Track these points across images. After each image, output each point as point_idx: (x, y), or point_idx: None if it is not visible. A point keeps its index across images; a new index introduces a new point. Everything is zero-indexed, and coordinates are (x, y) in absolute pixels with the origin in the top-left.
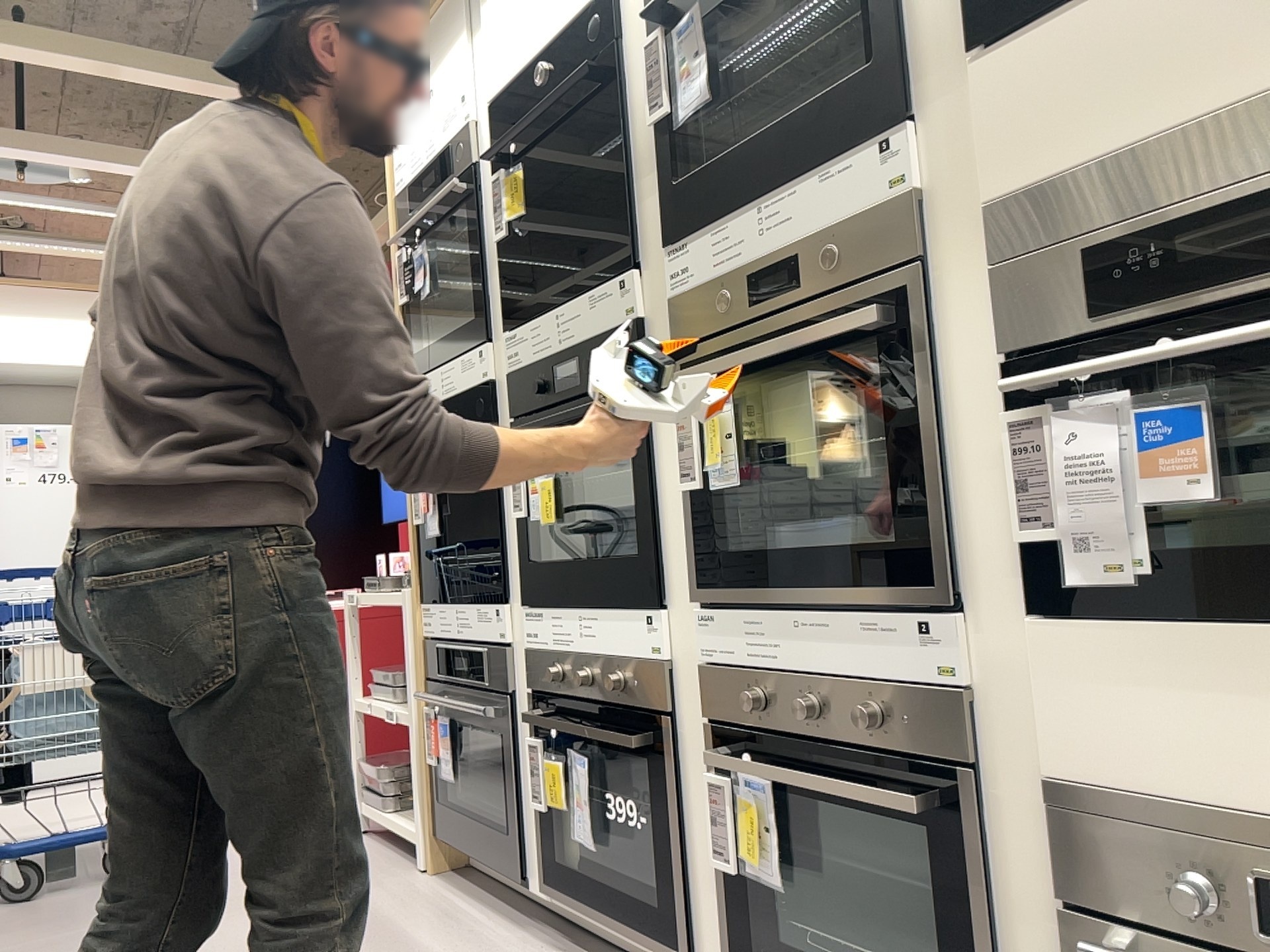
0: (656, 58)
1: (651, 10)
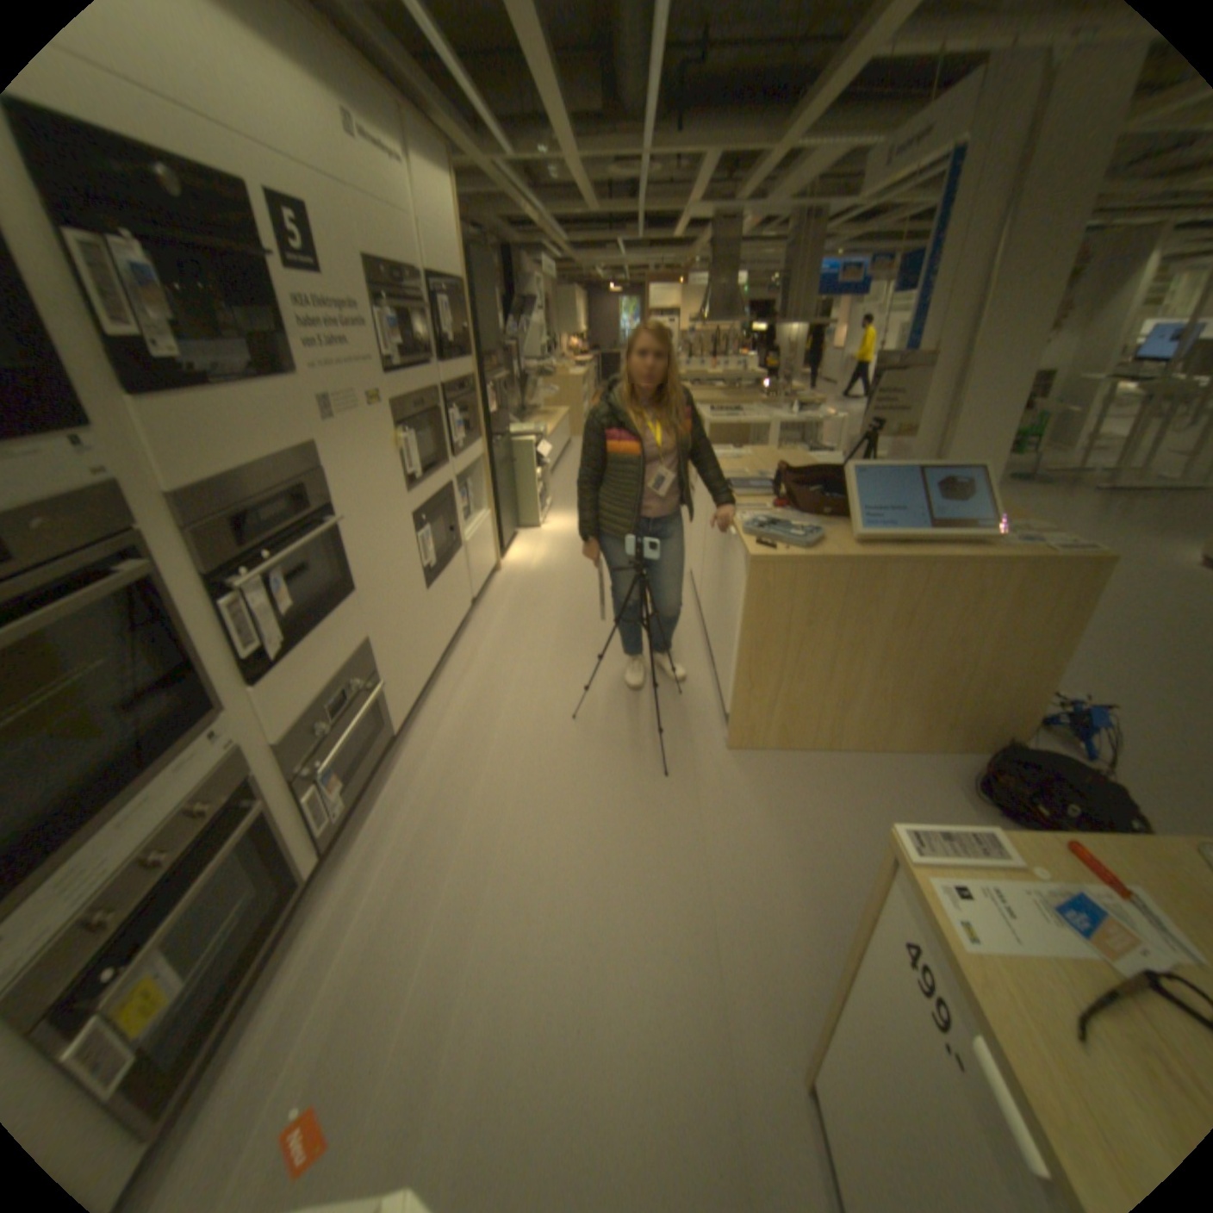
0: None
1: None
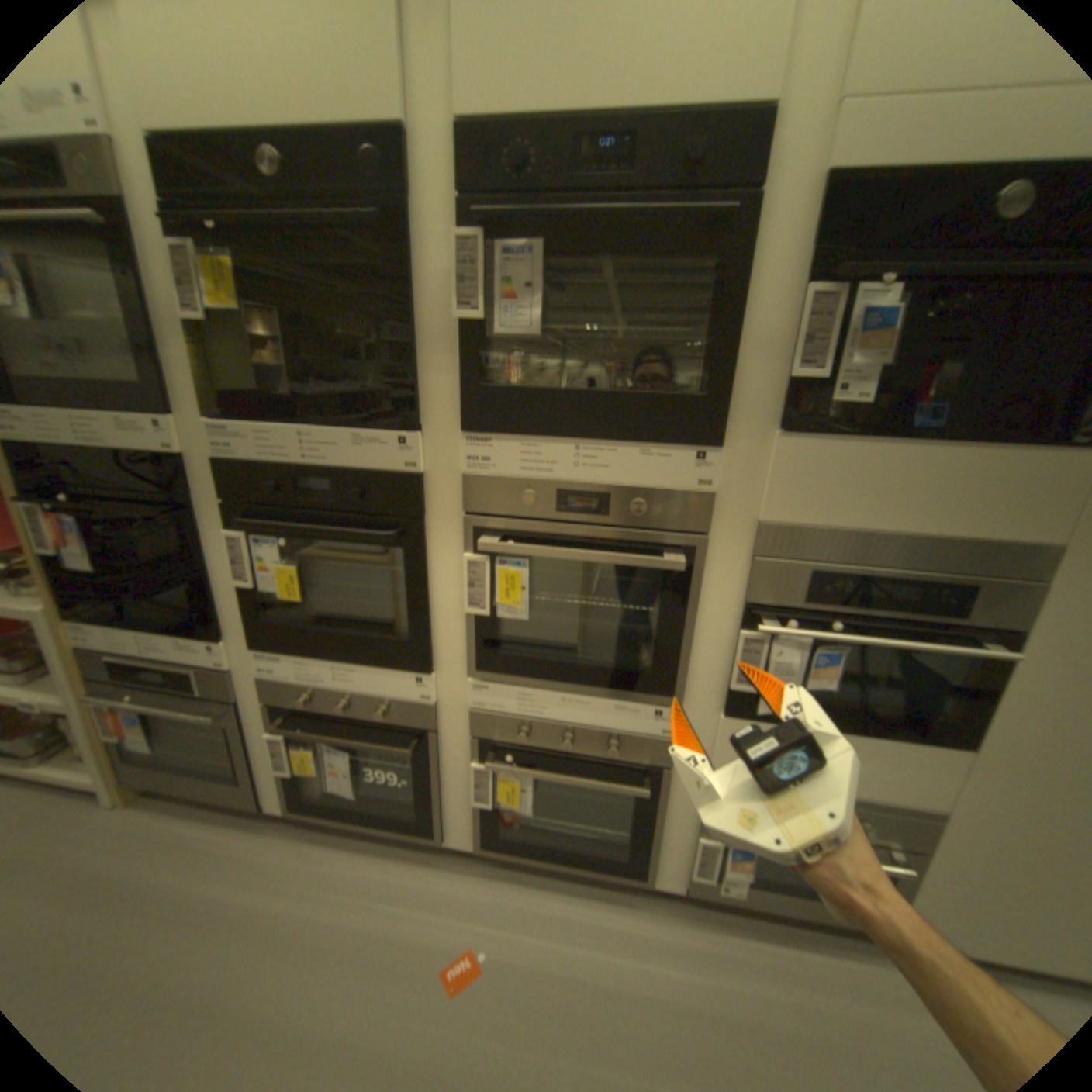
0: (474, 257)
1: (472, 201)
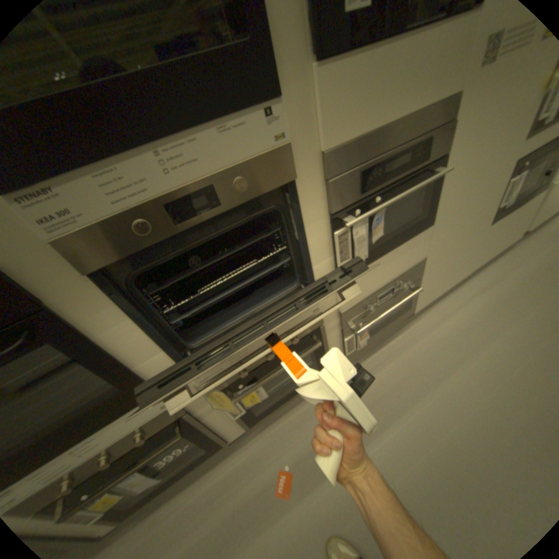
0: None
1: None
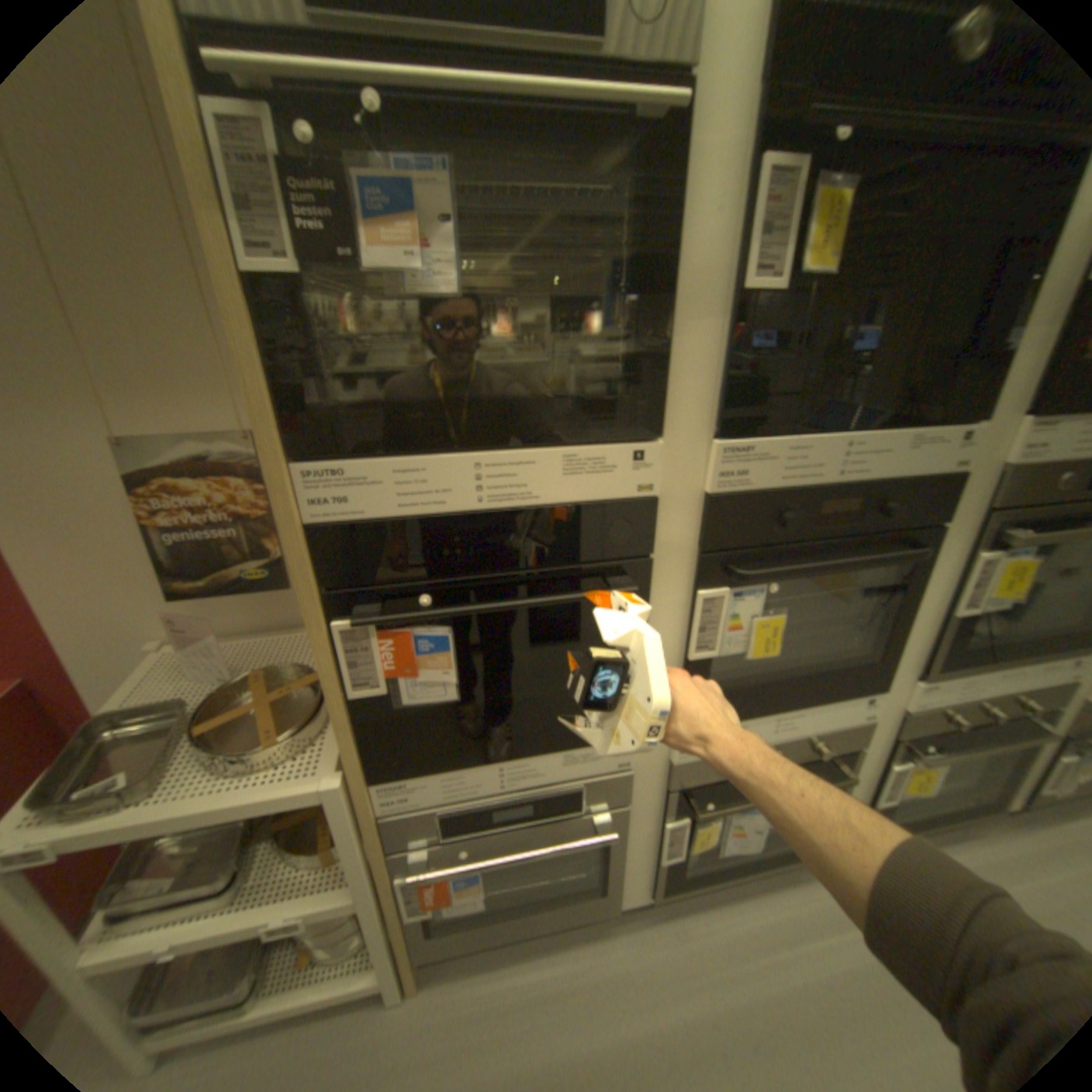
0: None
1: None
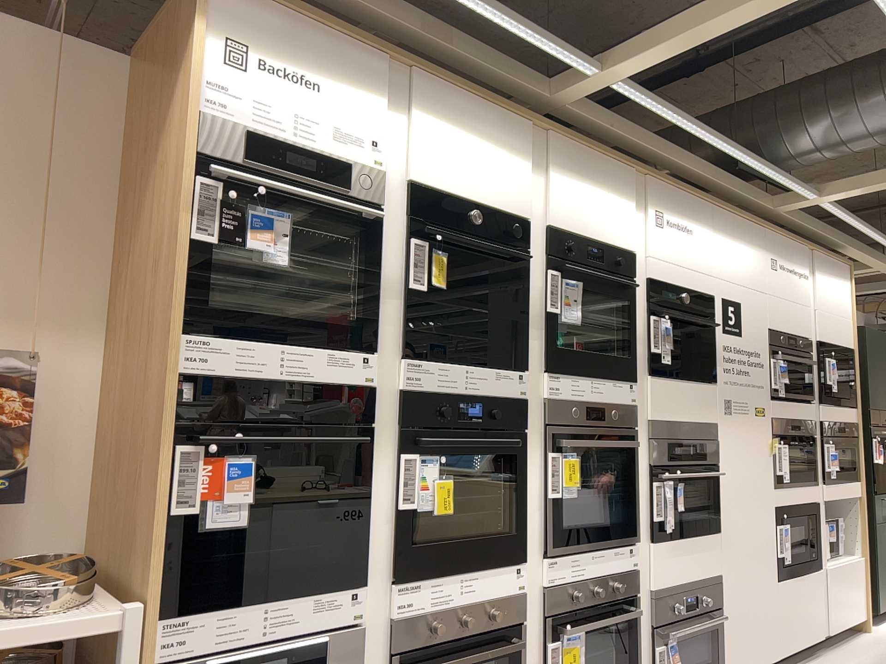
0: (552, 285)
1: (552, 262)
